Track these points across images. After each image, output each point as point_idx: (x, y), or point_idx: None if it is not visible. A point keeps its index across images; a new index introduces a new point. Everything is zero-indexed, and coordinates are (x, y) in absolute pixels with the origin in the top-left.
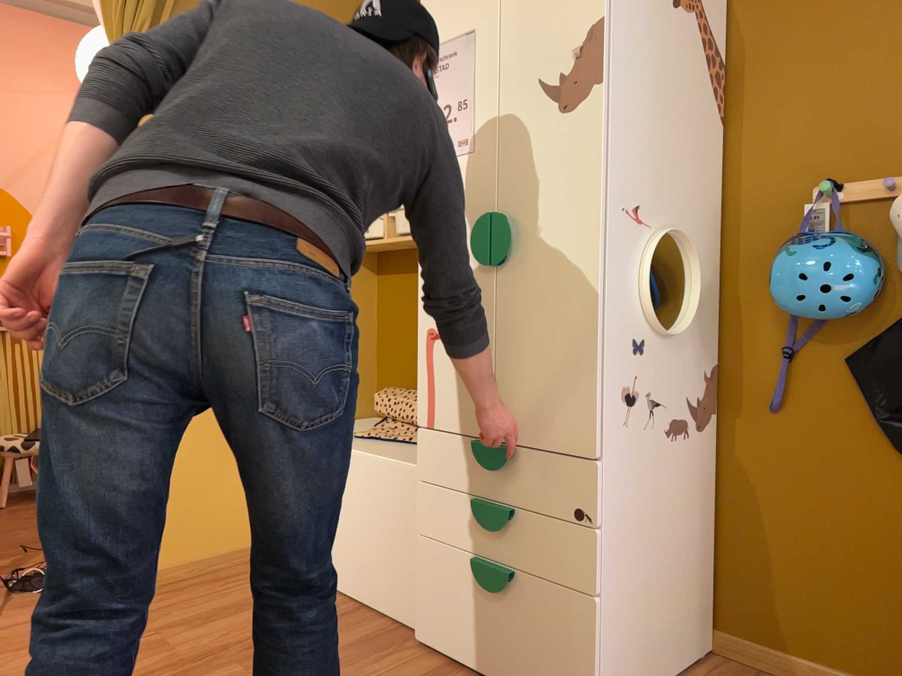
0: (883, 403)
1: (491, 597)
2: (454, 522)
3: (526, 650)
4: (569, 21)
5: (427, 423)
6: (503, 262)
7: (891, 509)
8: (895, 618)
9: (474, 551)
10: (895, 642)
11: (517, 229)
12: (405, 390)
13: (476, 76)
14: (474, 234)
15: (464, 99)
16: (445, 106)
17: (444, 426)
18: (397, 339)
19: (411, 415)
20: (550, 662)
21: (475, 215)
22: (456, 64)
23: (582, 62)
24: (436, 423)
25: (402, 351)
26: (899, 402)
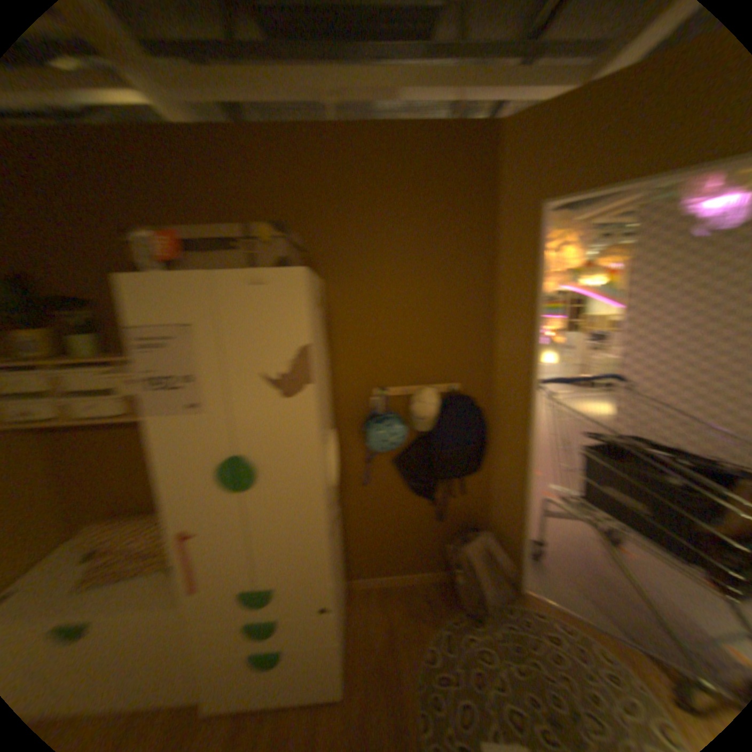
0: (405, 477)
1: (262, 672)
2: (222, 644)
3: (291, 685)
4: (278, 340)
5: (184, 594)
6: (243, 490)
7: (408, 513)
8: (412, 550)
9: (243, 653)
10: (412, 558)
11: (253, 469)
12: (100, 526)
13: (192, 360)
14: (213, 473)
15: (183, 376)
16: (161, 377)
17: (202, 593)
18: (71, 484)
19: (120, 550)
20: (308, 683)
21: (210, 459)
22: (168, 346)
23: (292, 369)
24: (193, 592)
25: (80, 492)
26: (411, 476)
